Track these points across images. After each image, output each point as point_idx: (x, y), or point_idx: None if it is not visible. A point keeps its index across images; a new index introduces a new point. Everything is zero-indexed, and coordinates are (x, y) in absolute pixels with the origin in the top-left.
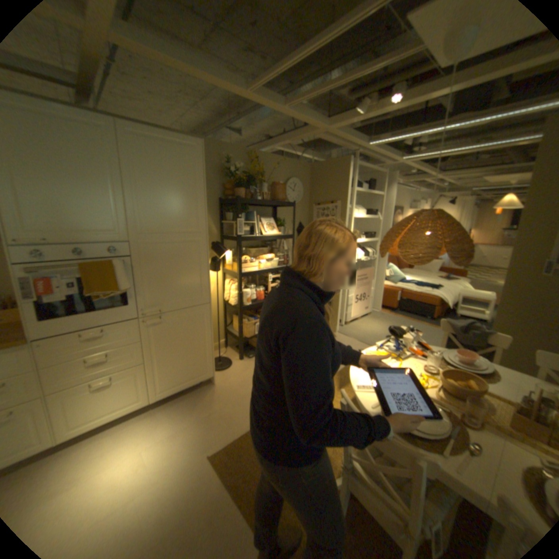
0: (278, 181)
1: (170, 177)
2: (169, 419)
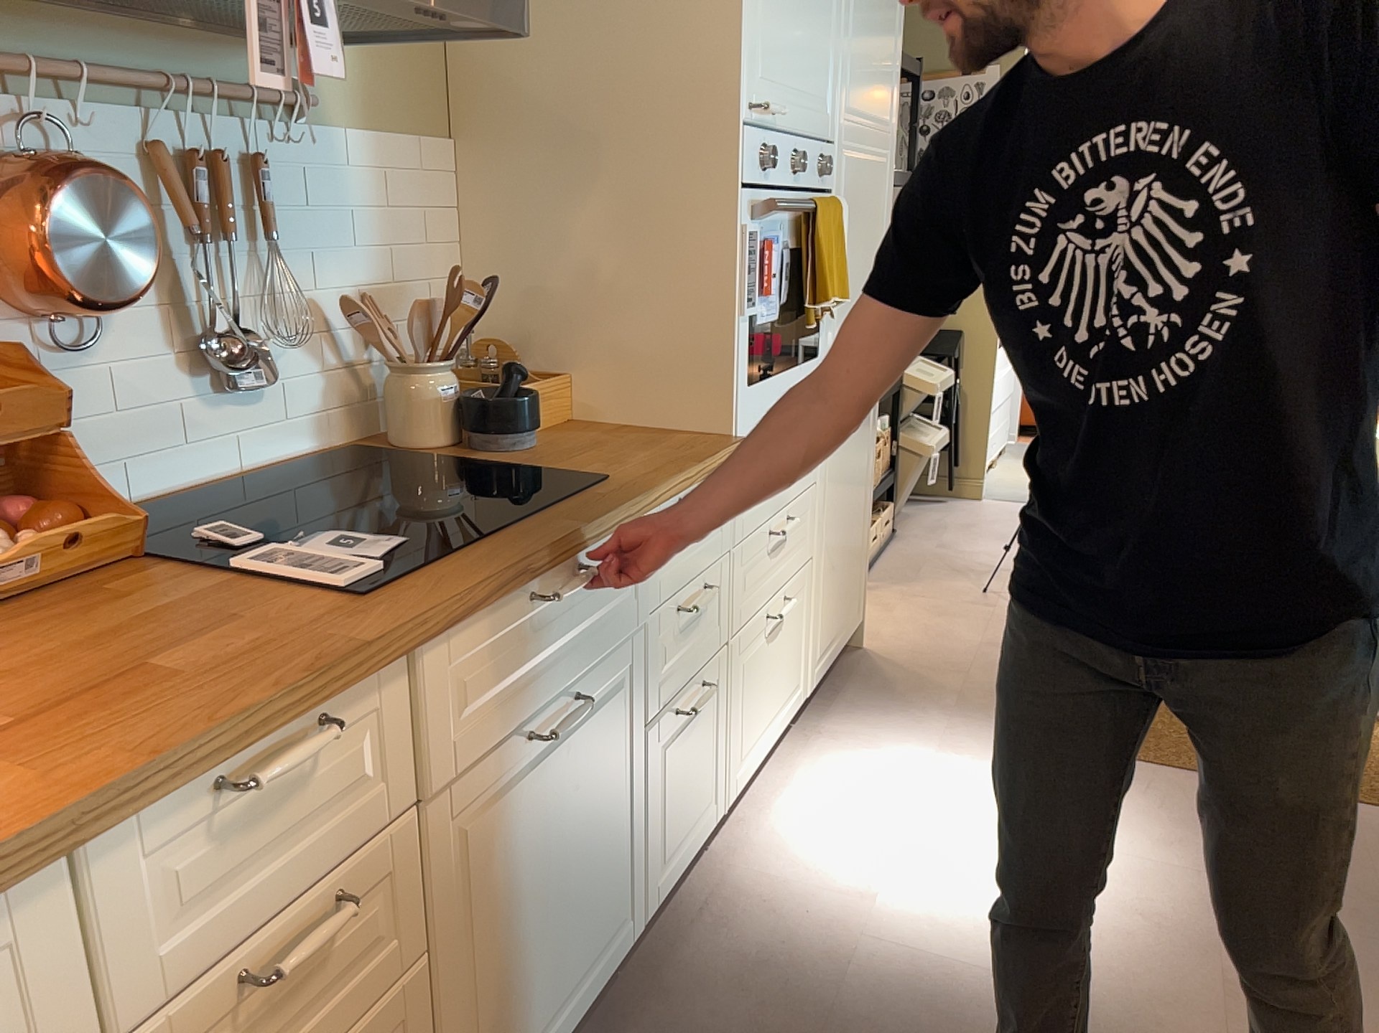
0: None
1: None
2: (875, 725)
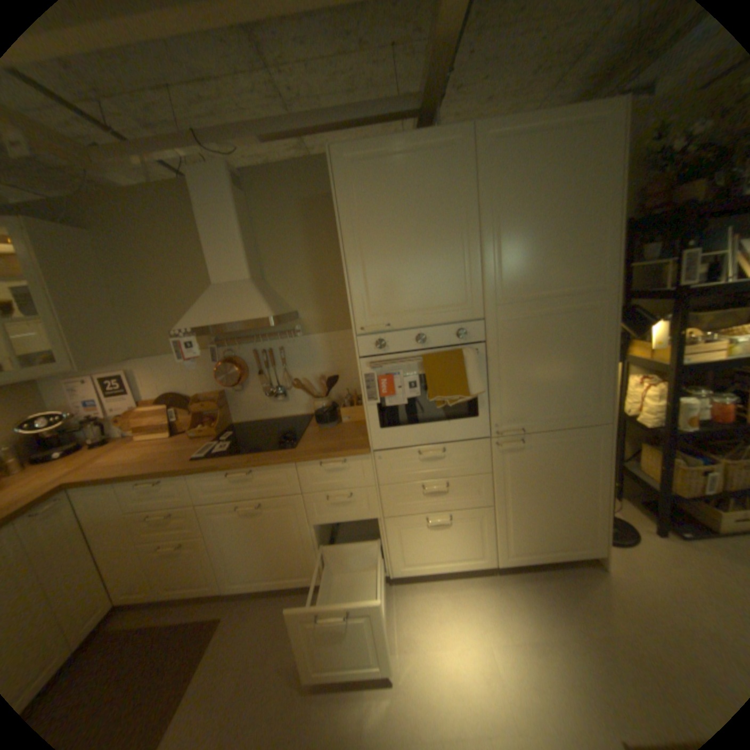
0: None
1: (556, 192)
2: (531, 607)
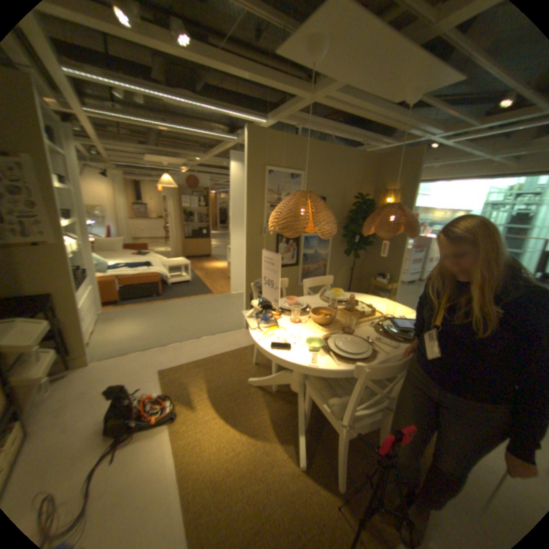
0: None
1: None
2: None
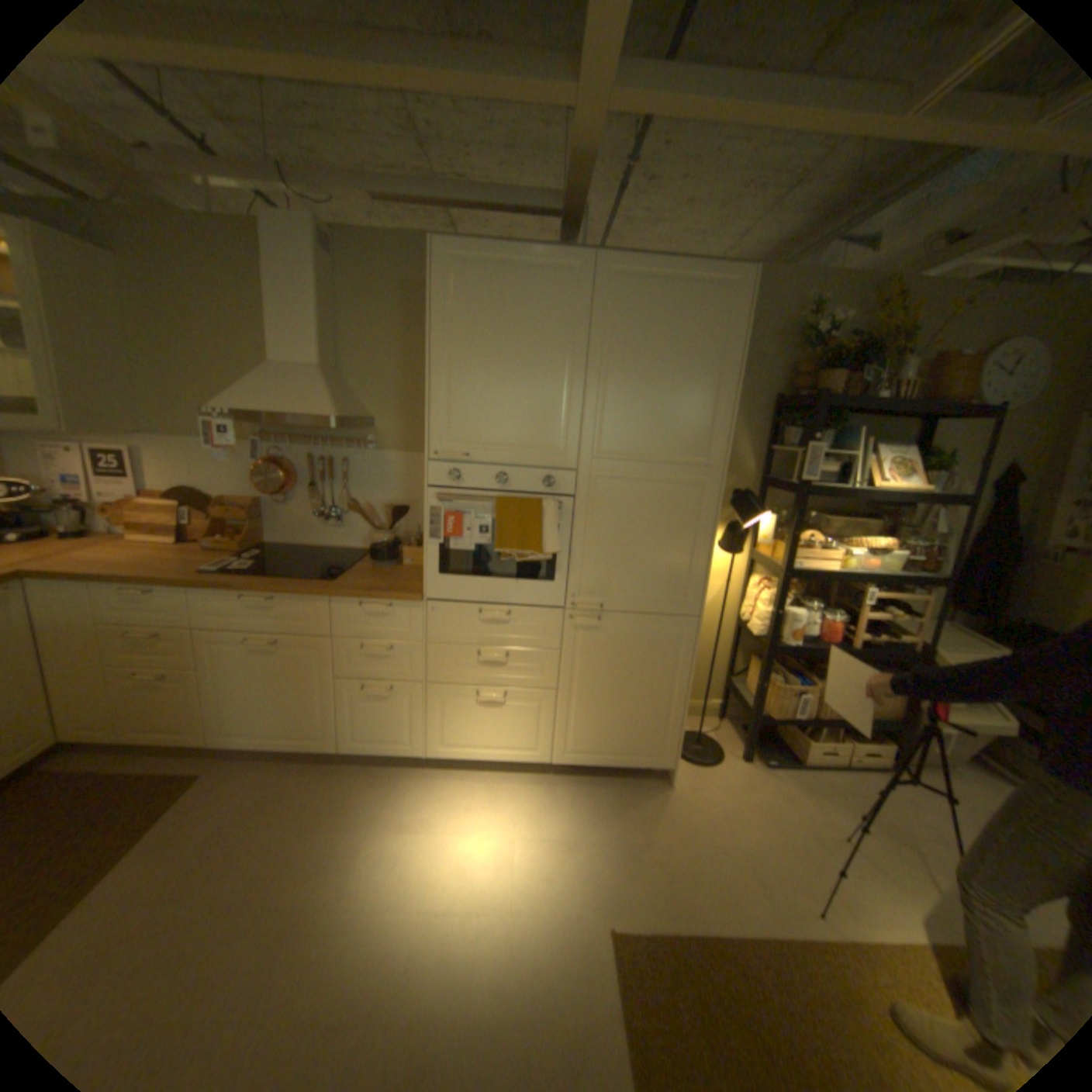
0: (961, 350)
1: (672, 350)
2: (574, 809)
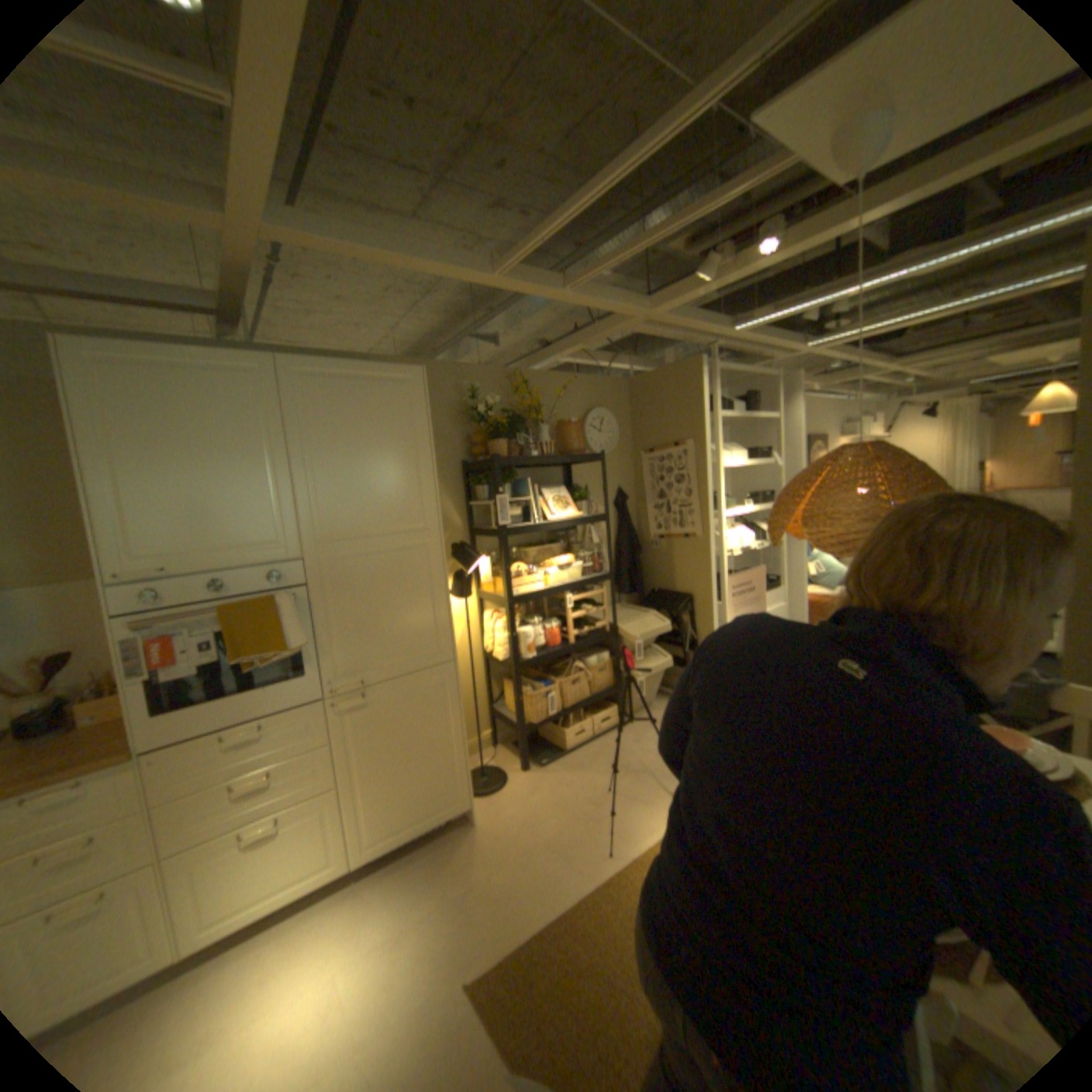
0: (569, 418)
1: (369, 437)
2: (387, 904)
